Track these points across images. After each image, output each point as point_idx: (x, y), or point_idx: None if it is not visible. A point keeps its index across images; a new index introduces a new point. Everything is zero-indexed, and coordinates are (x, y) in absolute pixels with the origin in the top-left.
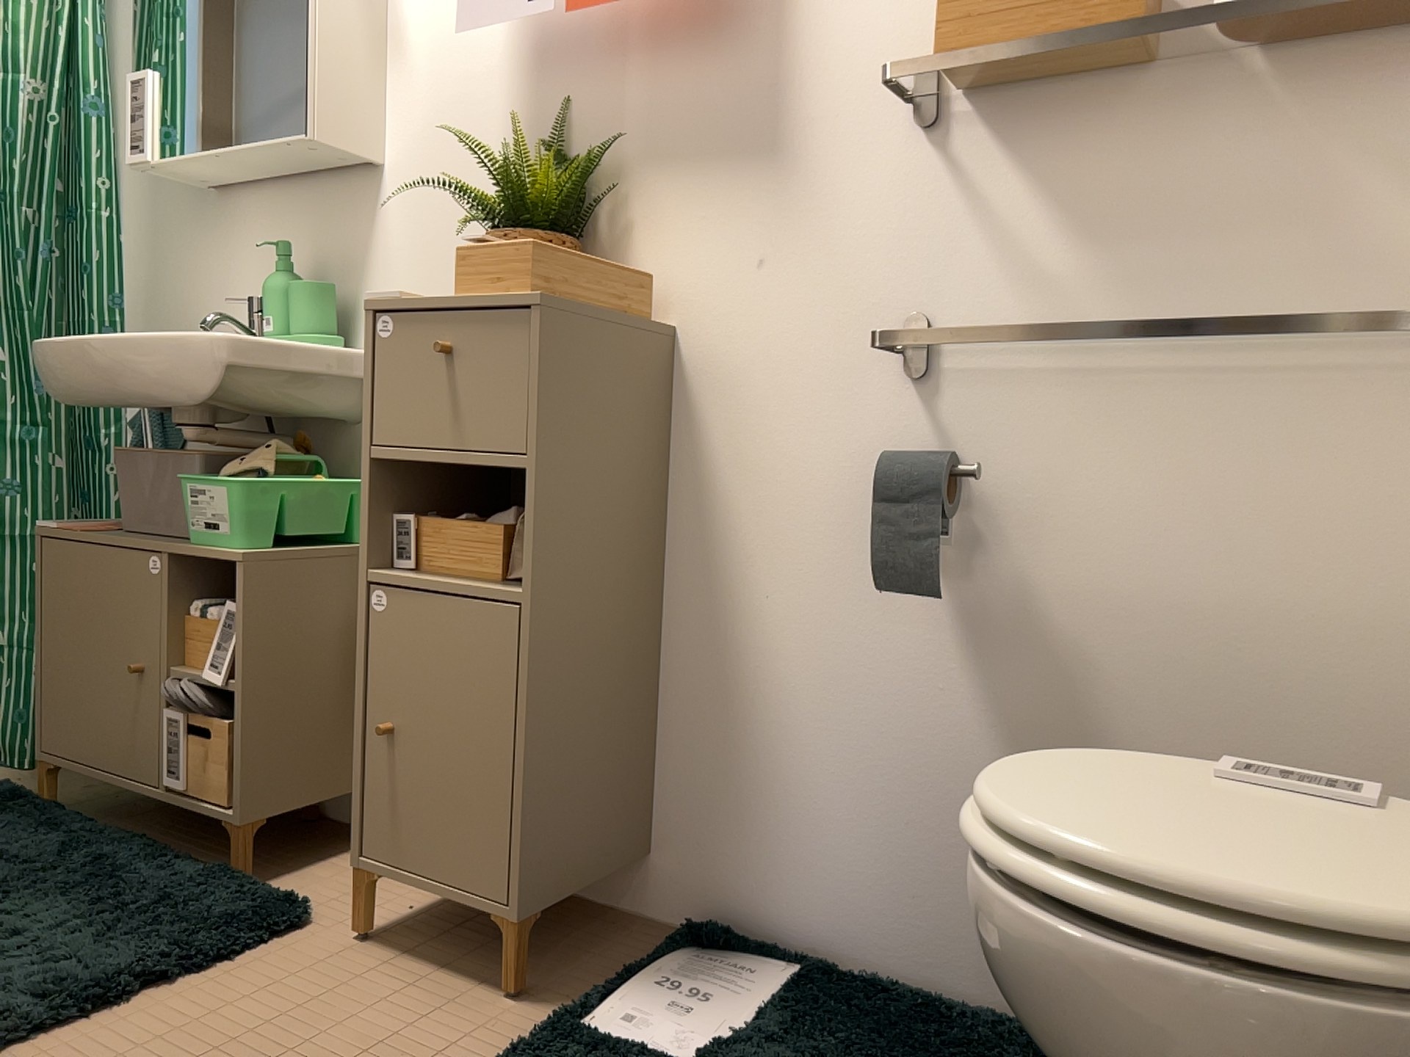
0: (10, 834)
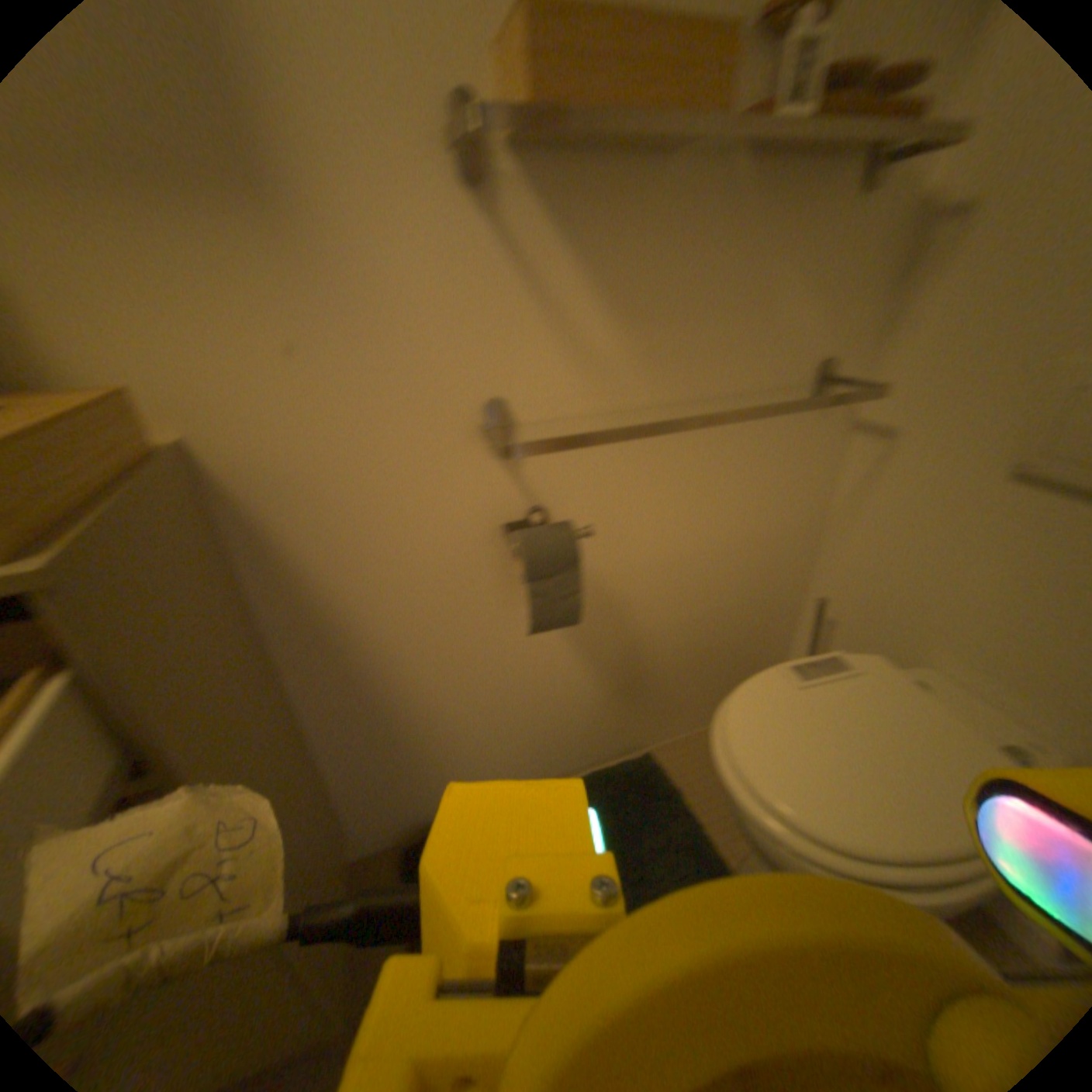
0: None
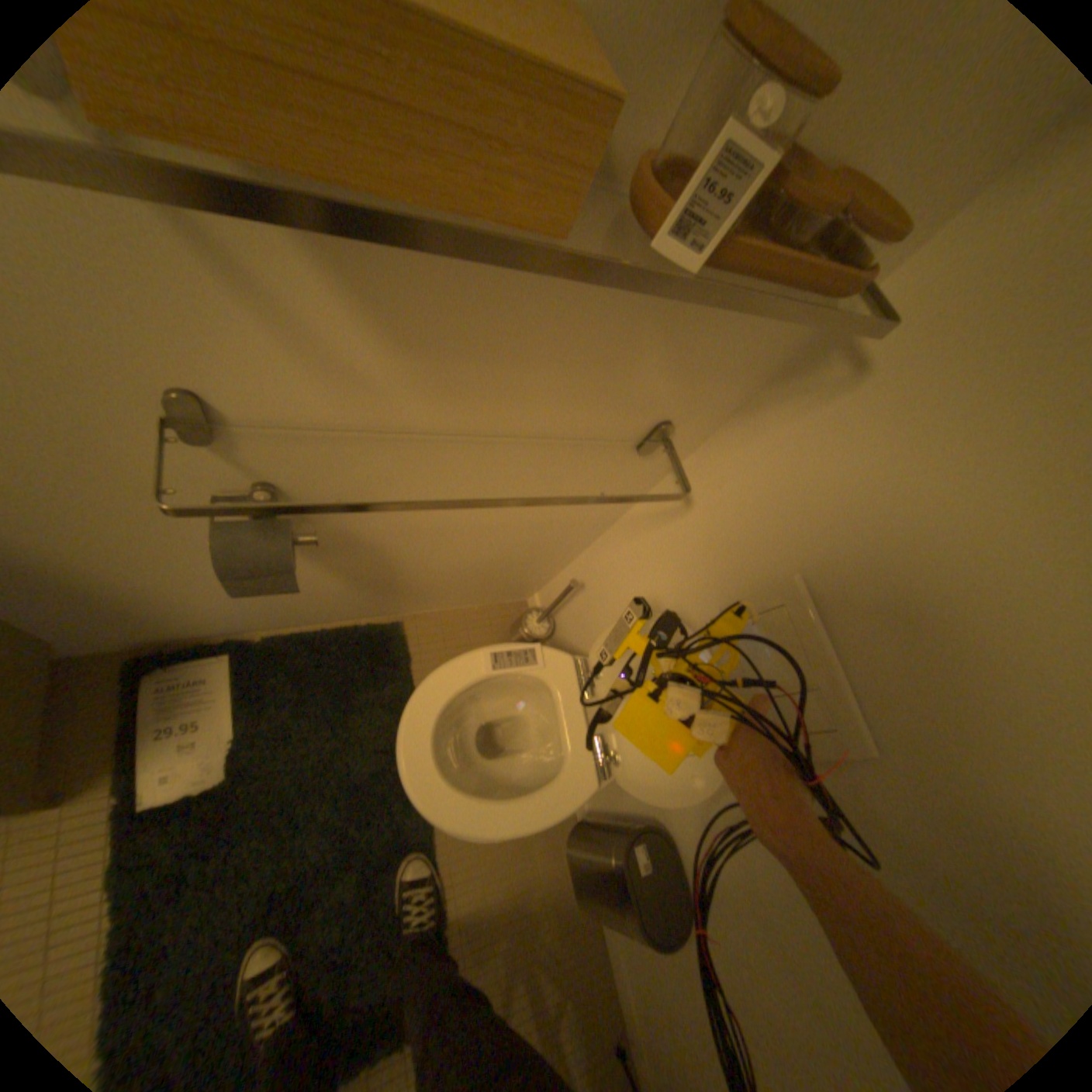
0: None
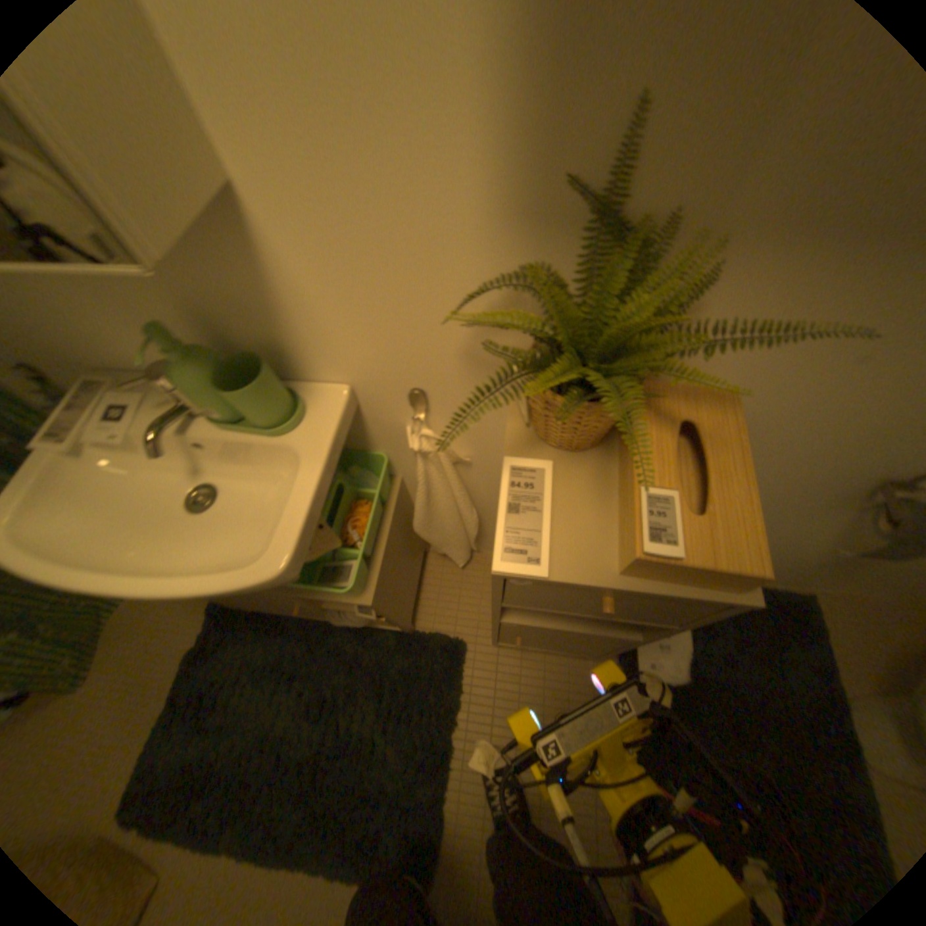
0: (269, 665)
